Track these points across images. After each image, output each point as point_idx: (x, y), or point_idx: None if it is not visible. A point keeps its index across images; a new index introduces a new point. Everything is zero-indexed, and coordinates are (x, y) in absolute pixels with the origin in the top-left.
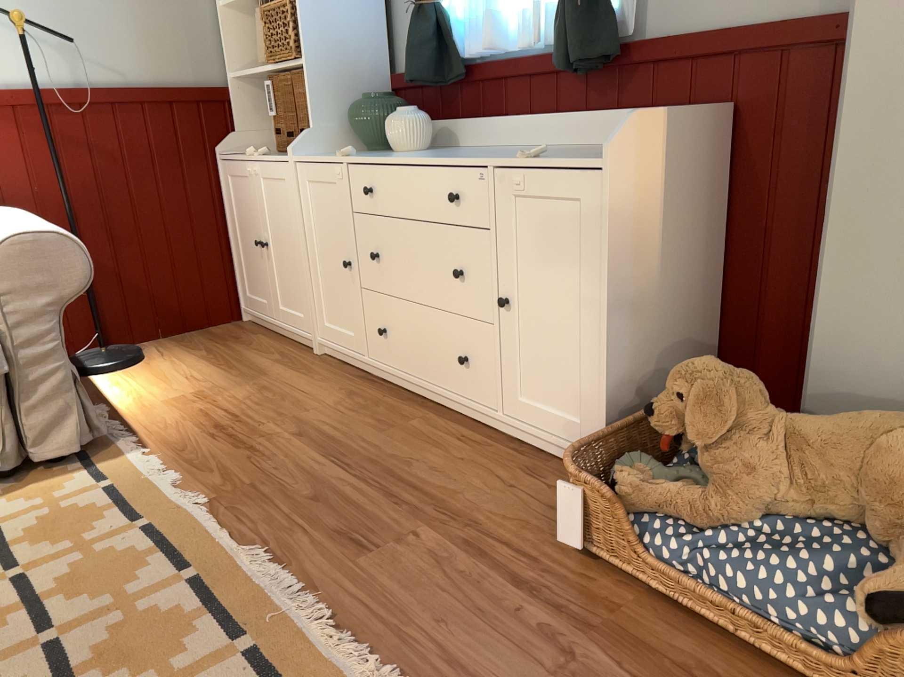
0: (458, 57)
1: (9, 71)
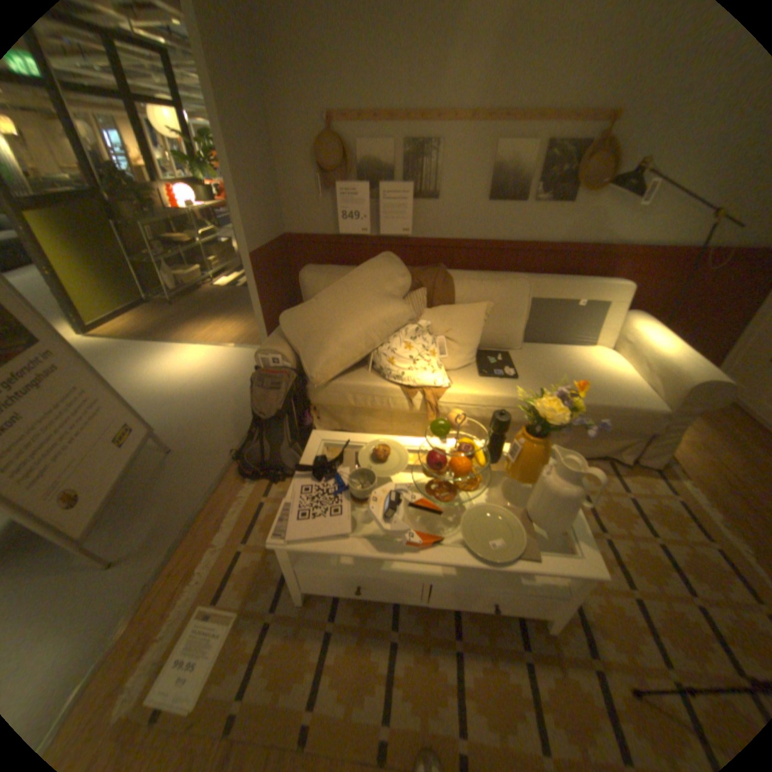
0: None
1: (680, 234)
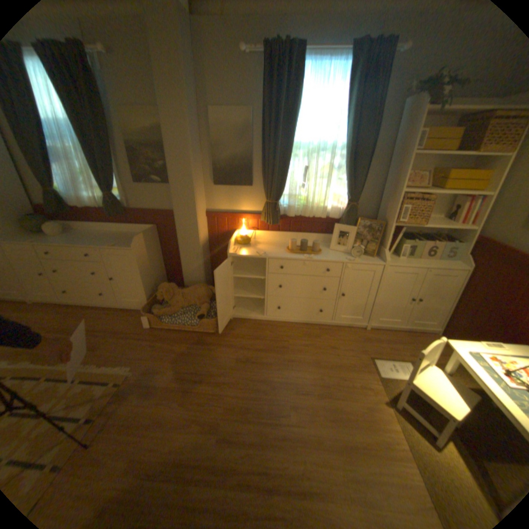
0: (66, 206)
1: None
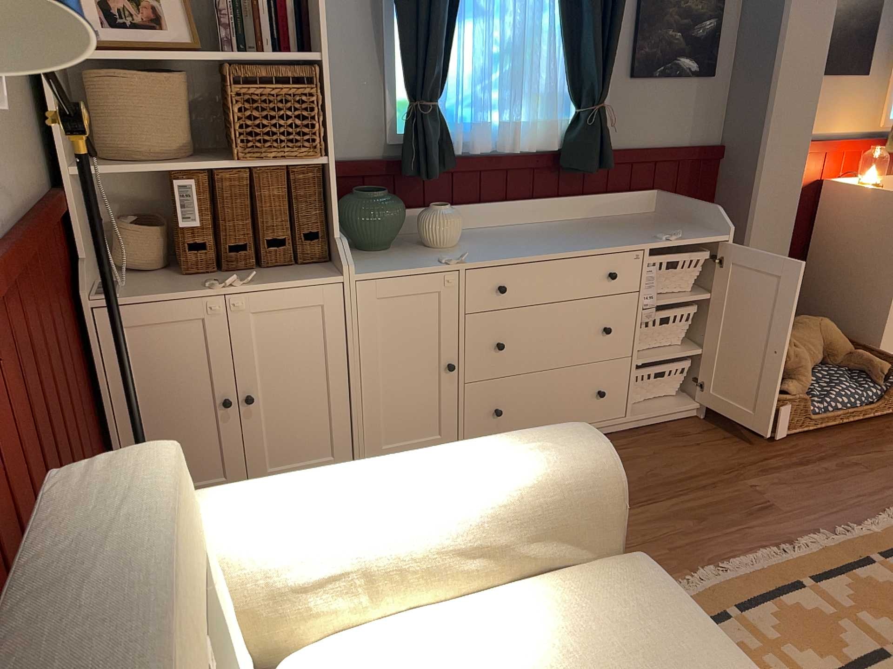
0: (452, 153)
1: None
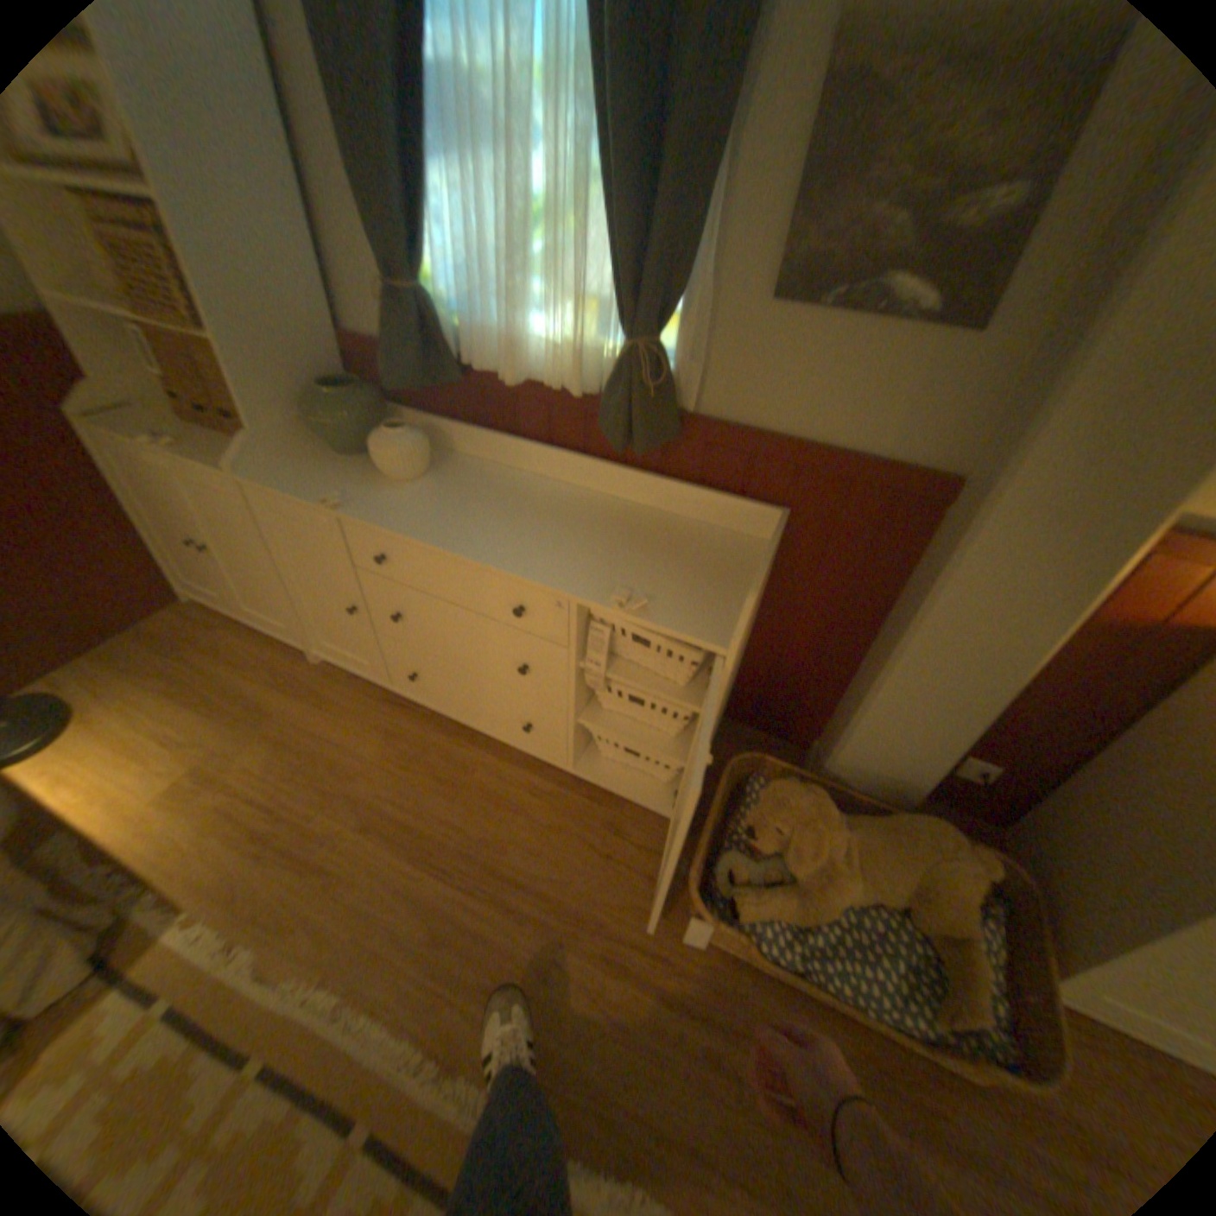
0: (457, 360)
1: None
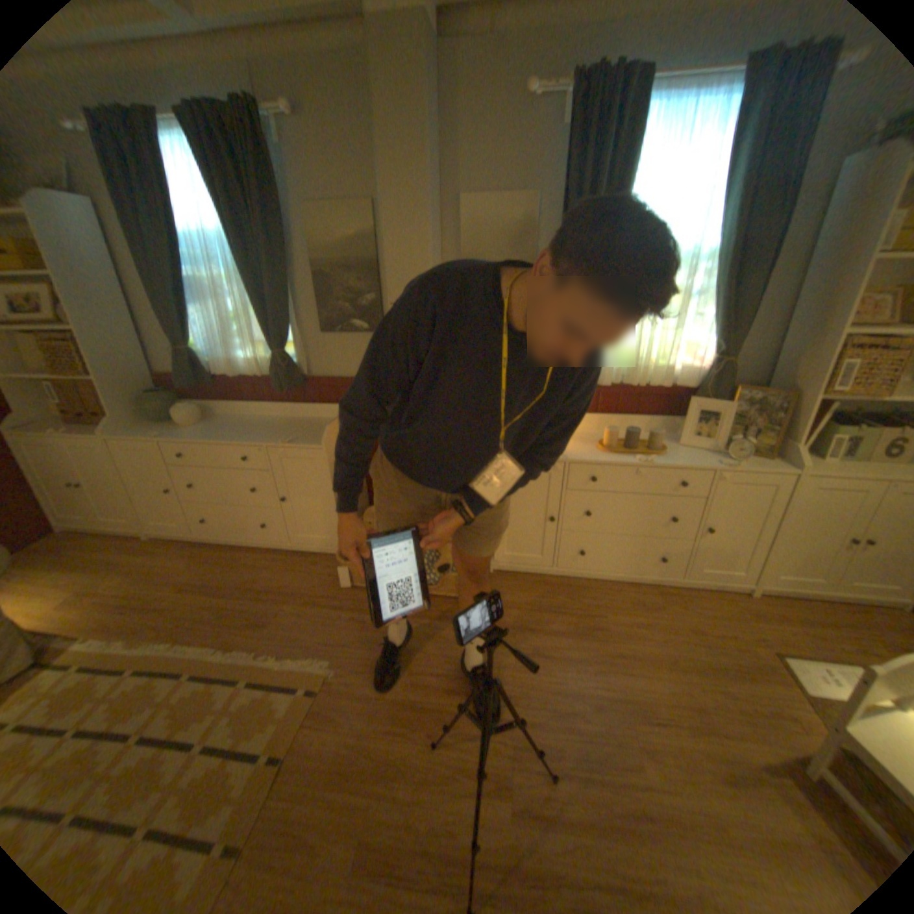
0: (207, 374)
1: None
